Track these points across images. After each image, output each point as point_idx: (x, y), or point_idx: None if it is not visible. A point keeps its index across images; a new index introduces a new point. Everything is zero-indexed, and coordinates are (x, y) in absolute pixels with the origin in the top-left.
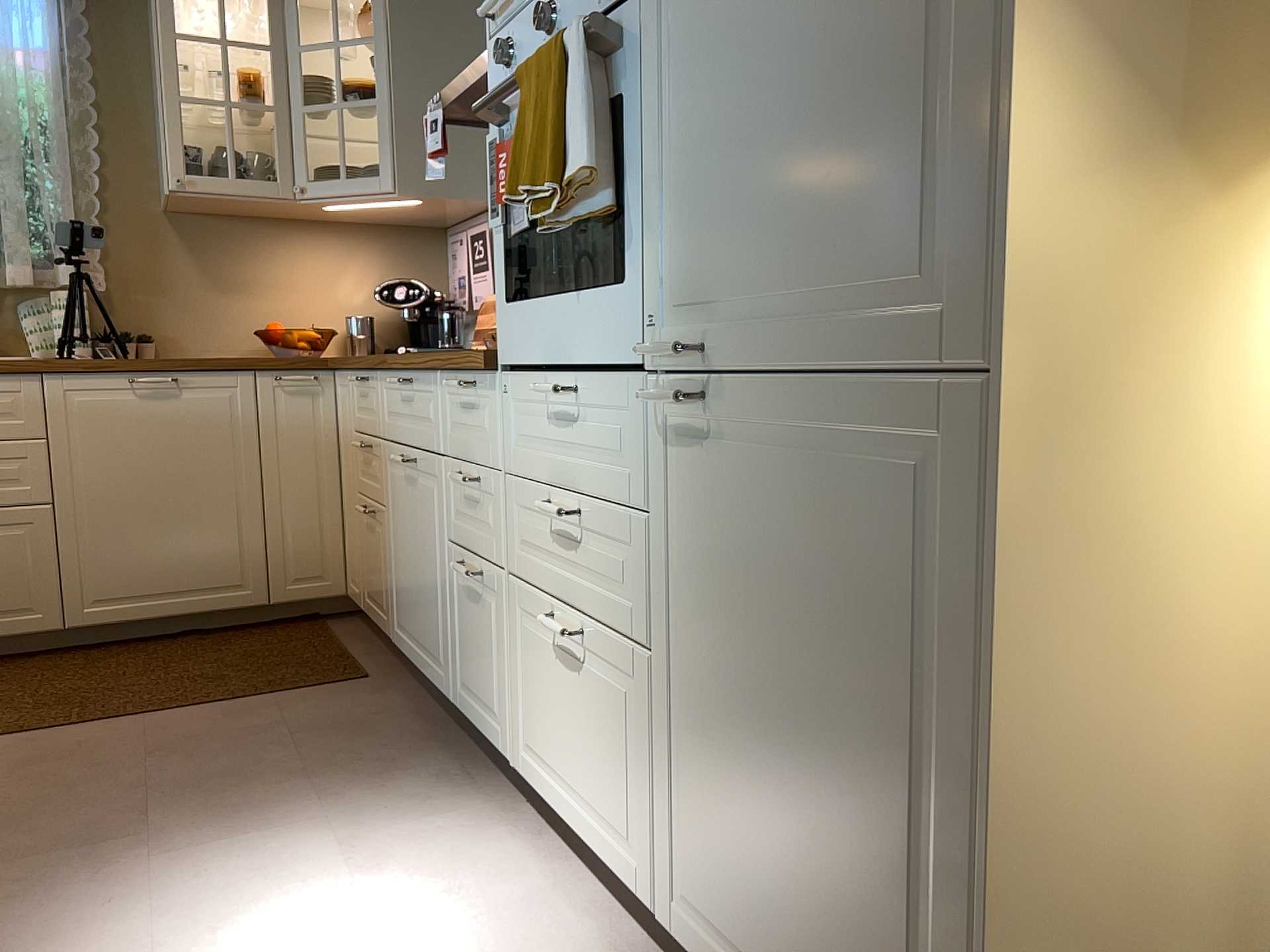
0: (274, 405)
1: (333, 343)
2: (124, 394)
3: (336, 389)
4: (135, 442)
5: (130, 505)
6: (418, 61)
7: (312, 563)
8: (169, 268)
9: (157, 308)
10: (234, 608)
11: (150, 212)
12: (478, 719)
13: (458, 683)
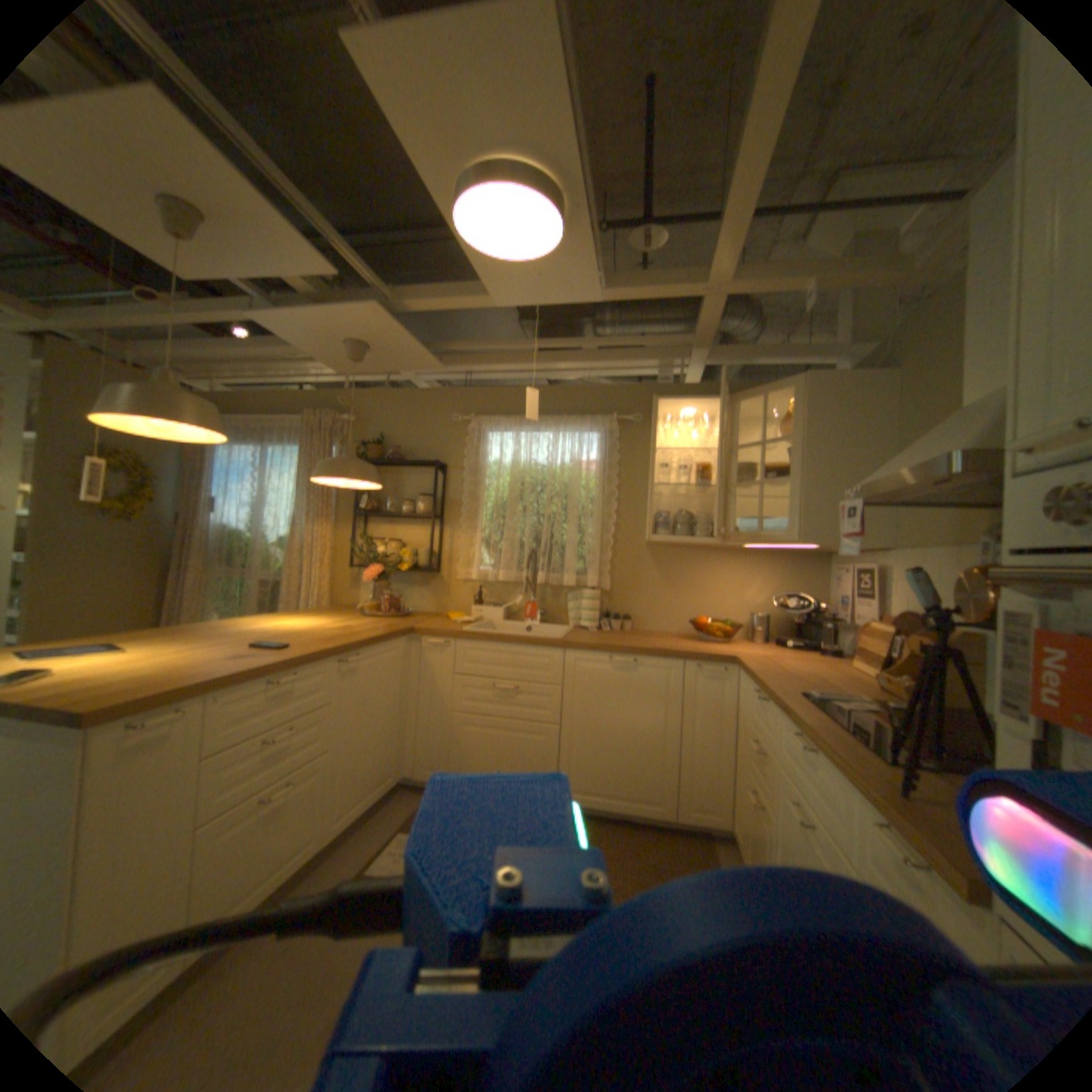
0: (694, 685)
1: (739, 633)
2: (604, 666)
3: (739, 681)
4: (607, 696)
5: (599, 736)
6: (826, 450)
7: (709, 803)
8: (644, 577)
9: (634, 600)
10: (653, 820)
11: (637, 545)
12: None
13: None
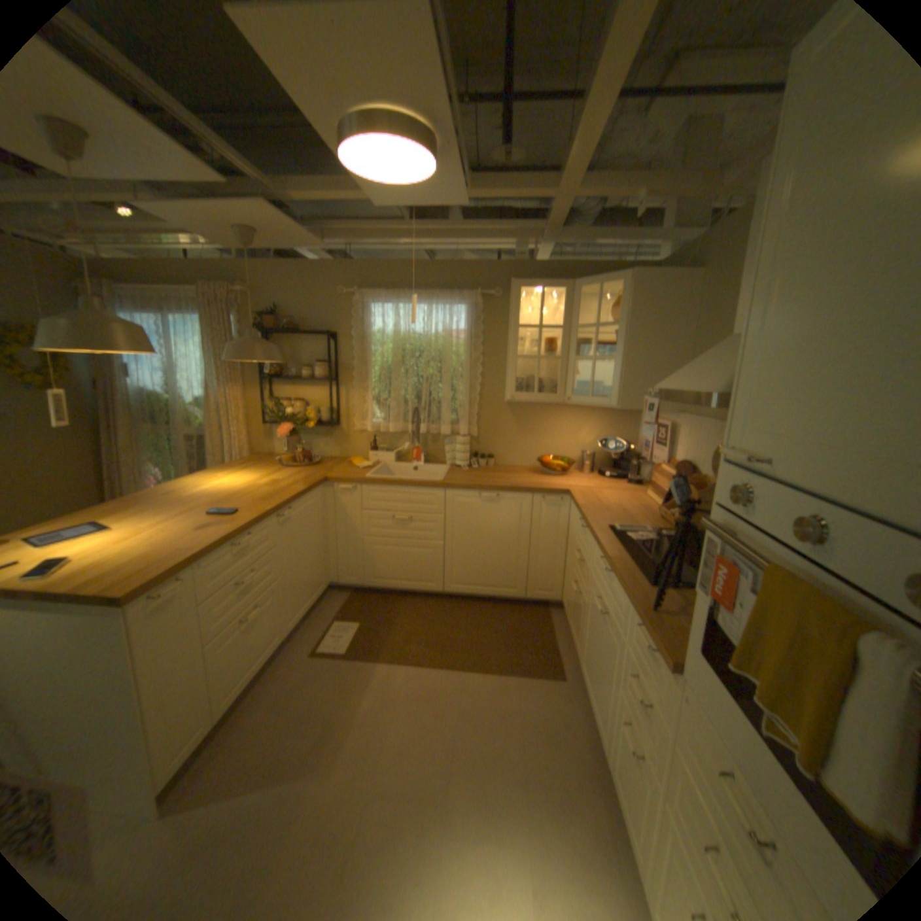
0: (540, 511)
1: (573, 467)
2: (475, 500)
3: (571, 507)
4: (477, 521)
5: (473, 547)
6: (643, 336)
7: (547, 585)
8: (504, 425)
9: (496, 443)
10: (510, 598)
11: (498, 400)
12: (624, 816)
13: (615, 771)
